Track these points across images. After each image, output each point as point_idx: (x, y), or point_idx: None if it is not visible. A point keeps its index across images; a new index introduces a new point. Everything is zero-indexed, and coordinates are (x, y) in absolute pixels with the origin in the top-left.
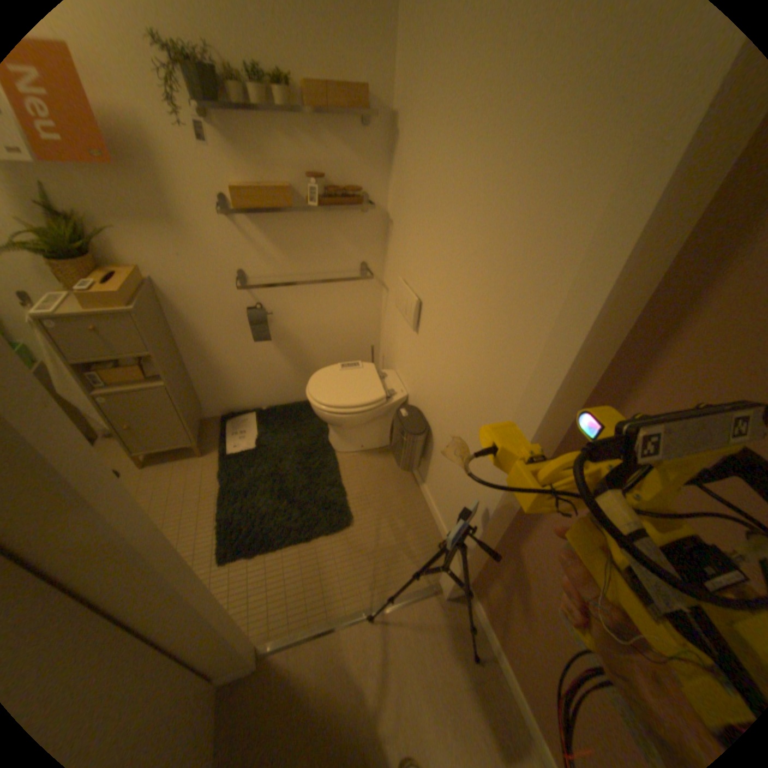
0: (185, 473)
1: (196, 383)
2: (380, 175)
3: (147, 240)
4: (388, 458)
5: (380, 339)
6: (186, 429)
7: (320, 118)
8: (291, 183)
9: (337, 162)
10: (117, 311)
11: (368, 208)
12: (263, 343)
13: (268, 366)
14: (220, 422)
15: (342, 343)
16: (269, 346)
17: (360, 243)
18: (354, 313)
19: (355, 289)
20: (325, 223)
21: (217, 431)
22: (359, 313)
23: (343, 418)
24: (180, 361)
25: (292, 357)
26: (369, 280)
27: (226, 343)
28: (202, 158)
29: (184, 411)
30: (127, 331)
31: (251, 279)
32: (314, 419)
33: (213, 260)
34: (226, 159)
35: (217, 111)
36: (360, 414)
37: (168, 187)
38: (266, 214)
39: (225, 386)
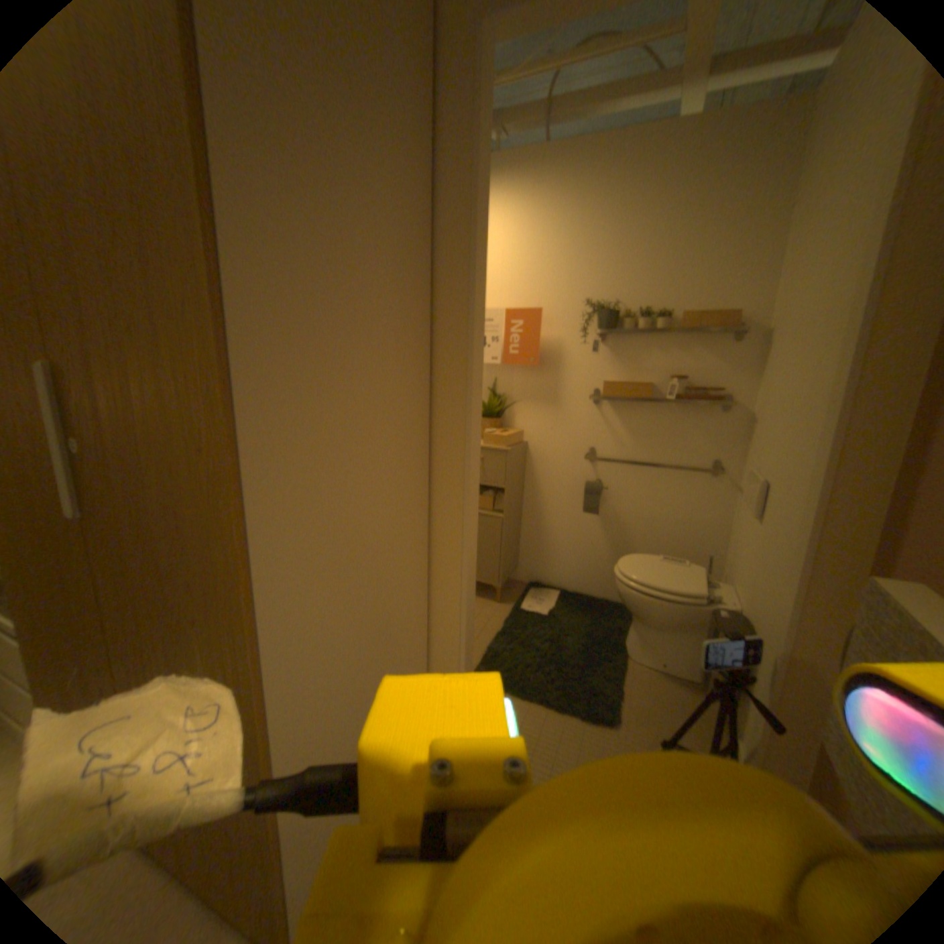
0: (482, 607)
1: (522, 540)
2: (751, 377)
3: (536, 415)
4: (700, 697)
5: (729, 554)
6: (500, 566)
7: (695, 334)
8: (657, 381)
9: (705, 365)
10: (500, 447)
11: (733, 407)
12: (591, 518)
13: (589, 545)
14: (527, 586)
15: (677, 545)
16: (596, 523)
17: (718, 438)
18: (699, 512)
19: (703, 485)
20: (682, 415)
21: (521, 591)
22: (705, 513)
23: (647, 600)
24: (519, 511)
25: (616, 542)
26: (723, 479)
27: (560, 508)
28: (593, 363)
29: (505, 548)
30: (499, 464)
31: (600, 455)
32: (618, 619)
33: (575, 435)
34: (610, 363)
35: (613, 334)
36: (669, 602)
37: (563, 381)
38: (628, 403)
39: (544, 551)
